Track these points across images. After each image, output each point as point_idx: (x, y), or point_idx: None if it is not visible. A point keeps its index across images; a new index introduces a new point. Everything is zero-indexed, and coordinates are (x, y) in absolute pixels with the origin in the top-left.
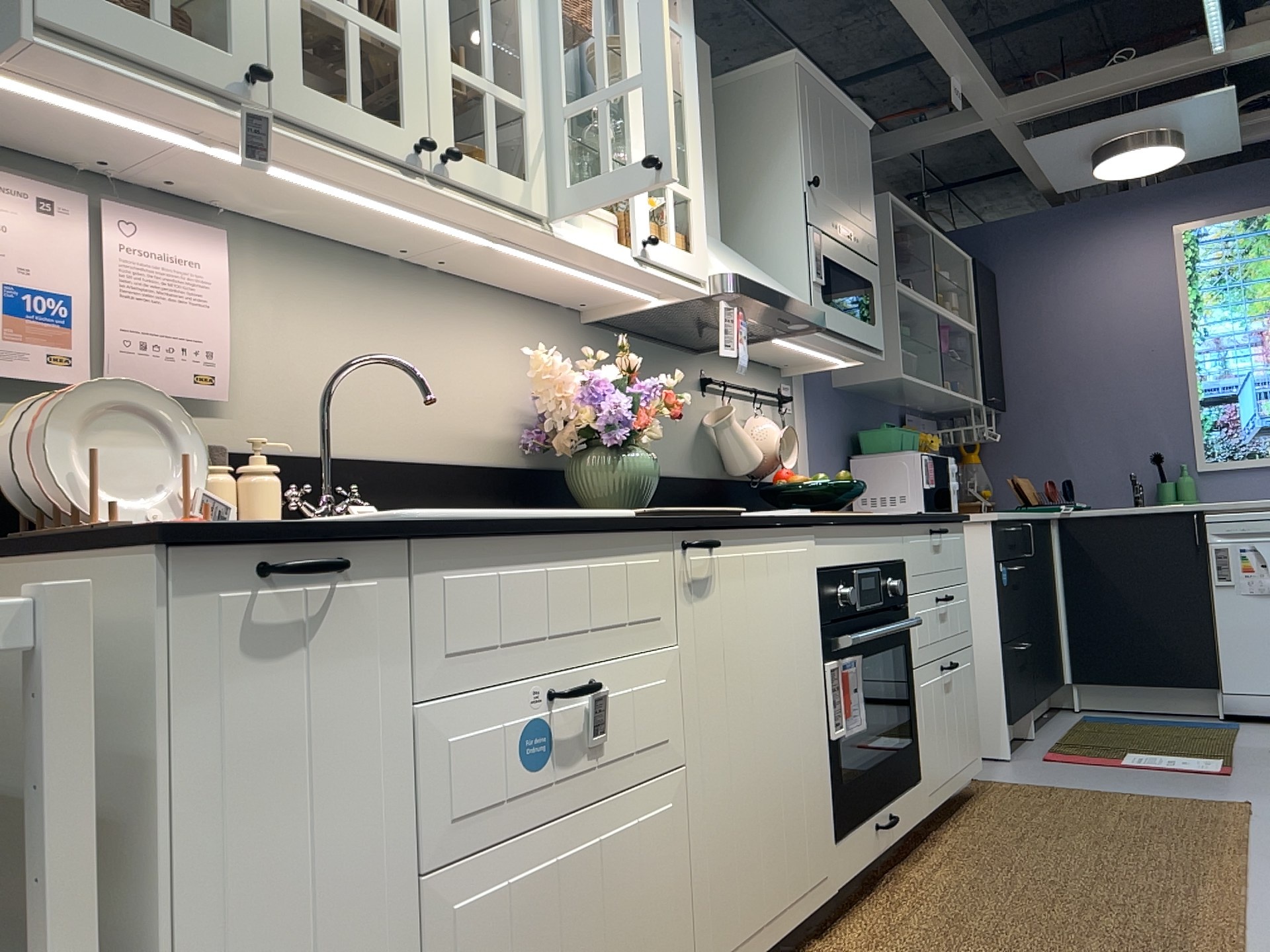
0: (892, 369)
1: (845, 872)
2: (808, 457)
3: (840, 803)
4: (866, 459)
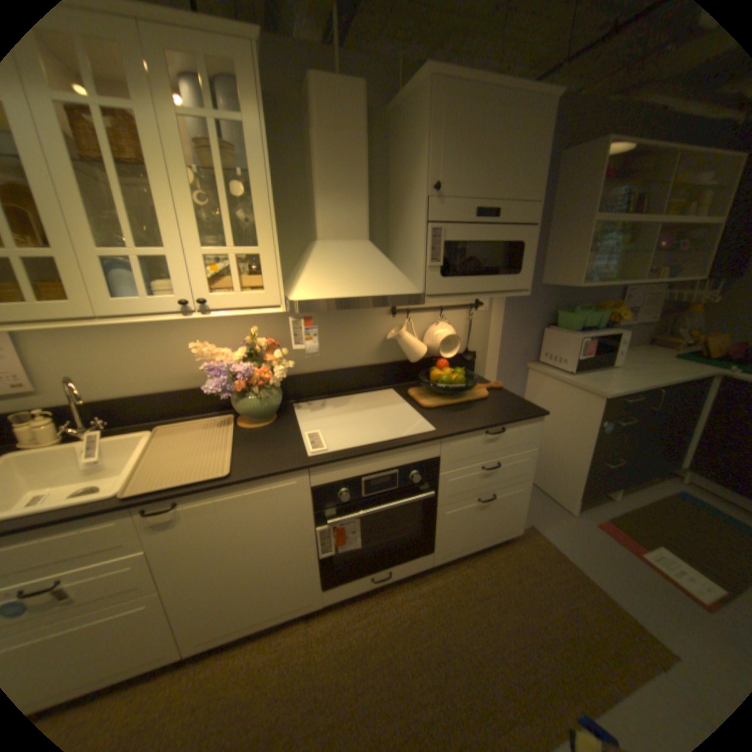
0: (584, 275)
1: (330, 601)
2: (497, 333)
3: (328, 578)
4: (553, 329)
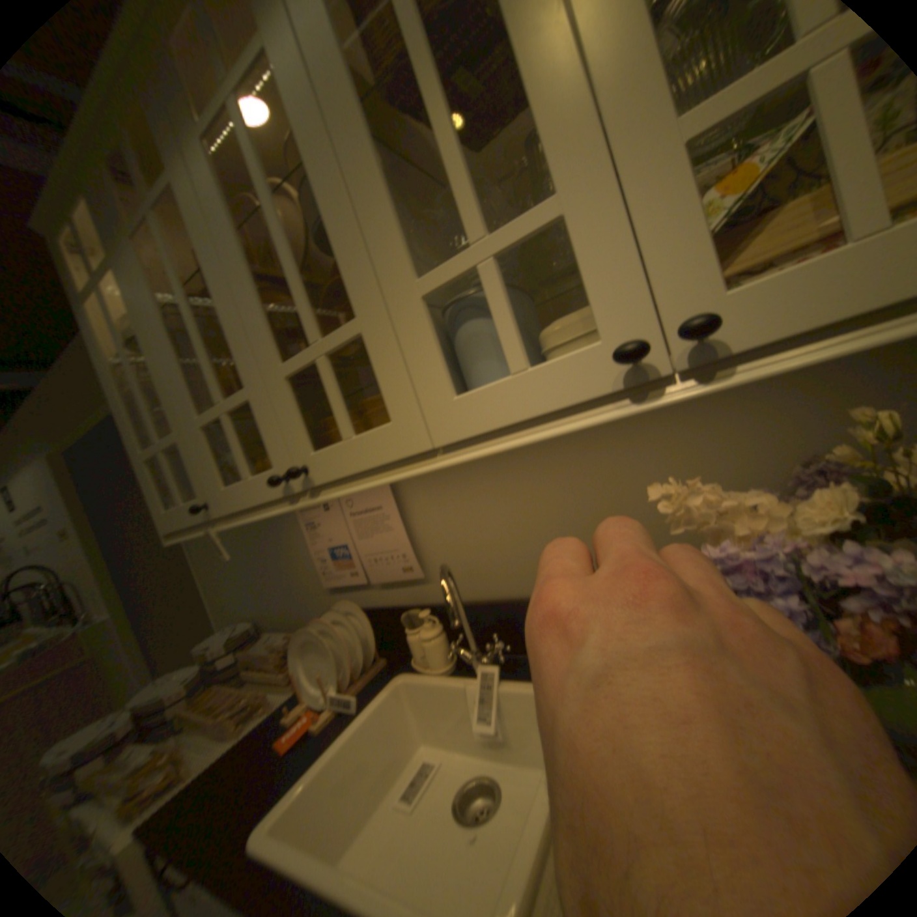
0: None
1: None
2: None
3: None
4: None
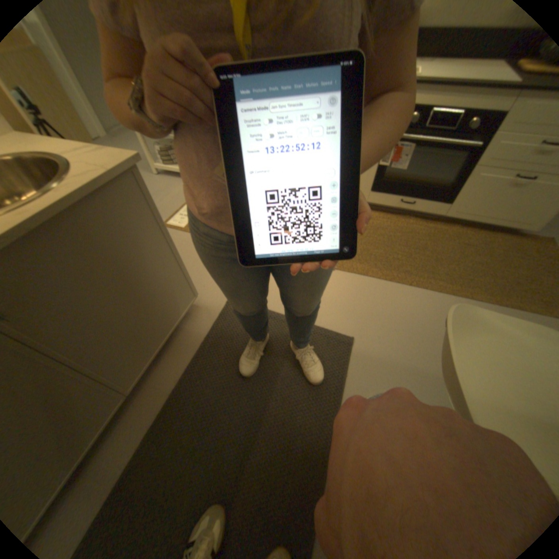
0: None
1: (373, 199)
2: None
3: (378, 182)
4: None
